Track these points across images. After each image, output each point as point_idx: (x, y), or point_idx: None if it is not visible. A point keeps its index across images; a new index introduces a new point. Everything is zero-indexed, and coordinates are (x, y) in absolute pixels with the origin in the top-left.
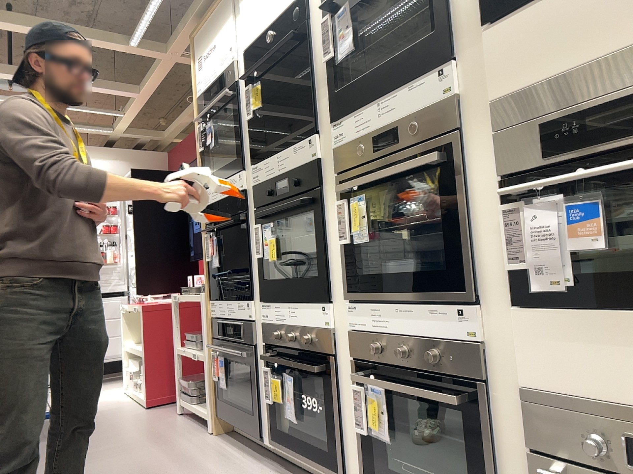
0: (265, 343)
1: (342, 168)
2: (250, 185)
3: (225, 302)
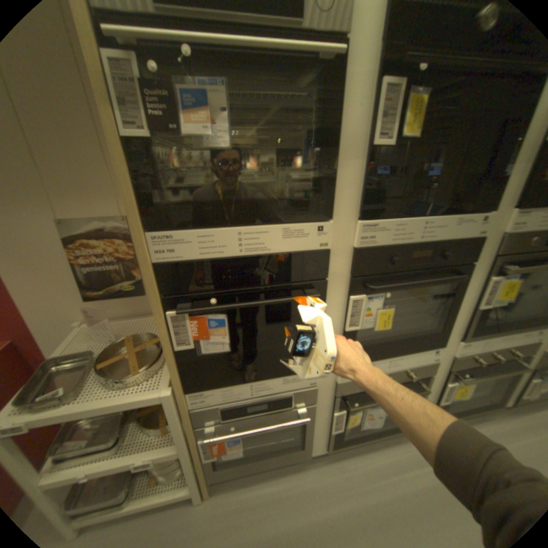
0: (339, 395)
1: (509, 252)
2: (342, 243)
3: (243, 385)
